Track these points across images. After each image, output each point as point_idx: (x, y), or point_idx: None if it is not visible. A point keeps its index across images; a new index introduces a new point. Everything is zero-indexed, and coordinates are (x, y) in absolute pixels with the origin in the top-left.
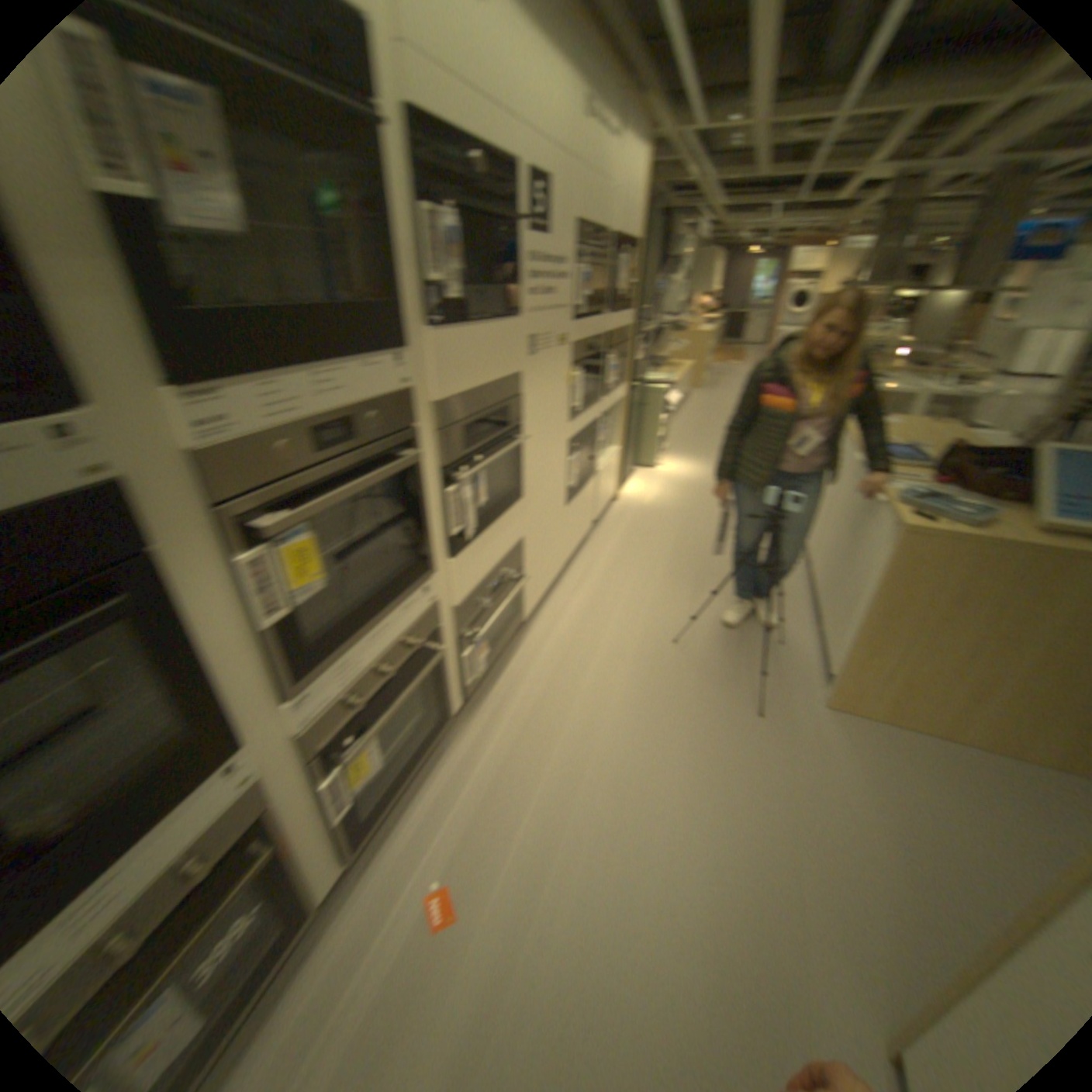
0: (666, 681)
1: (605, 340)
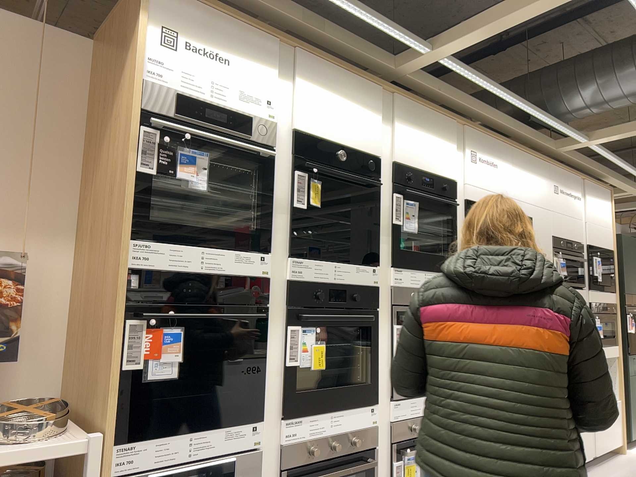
0: None
1: None
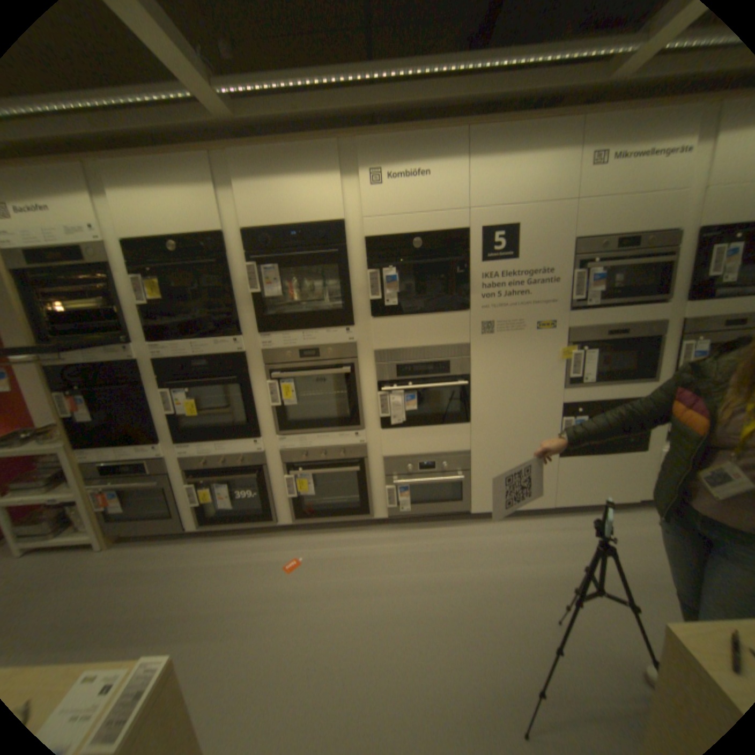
0: (506, 631)
1: (663, 324)
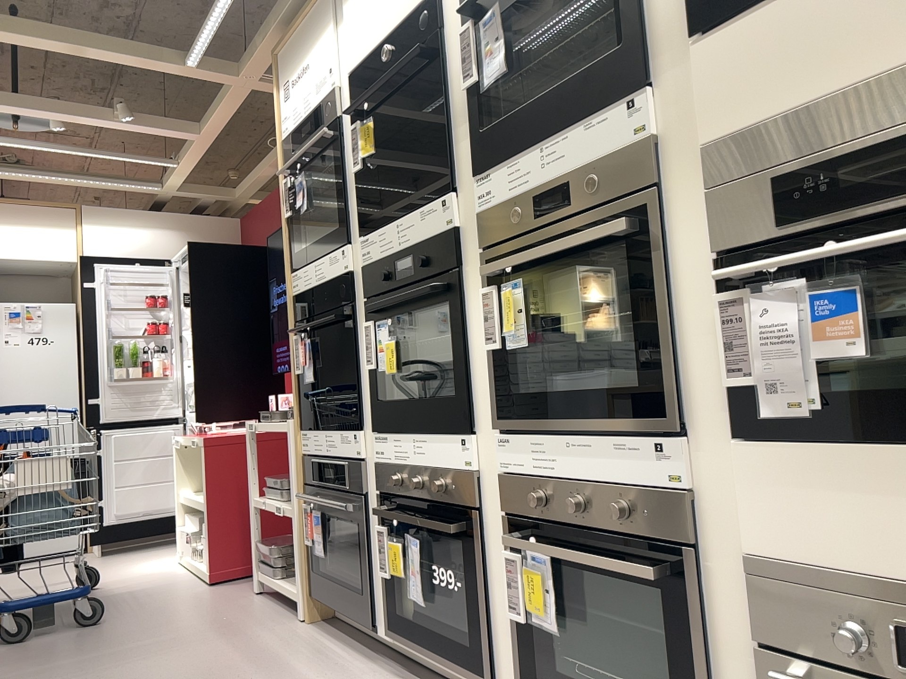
0: None
1: None
